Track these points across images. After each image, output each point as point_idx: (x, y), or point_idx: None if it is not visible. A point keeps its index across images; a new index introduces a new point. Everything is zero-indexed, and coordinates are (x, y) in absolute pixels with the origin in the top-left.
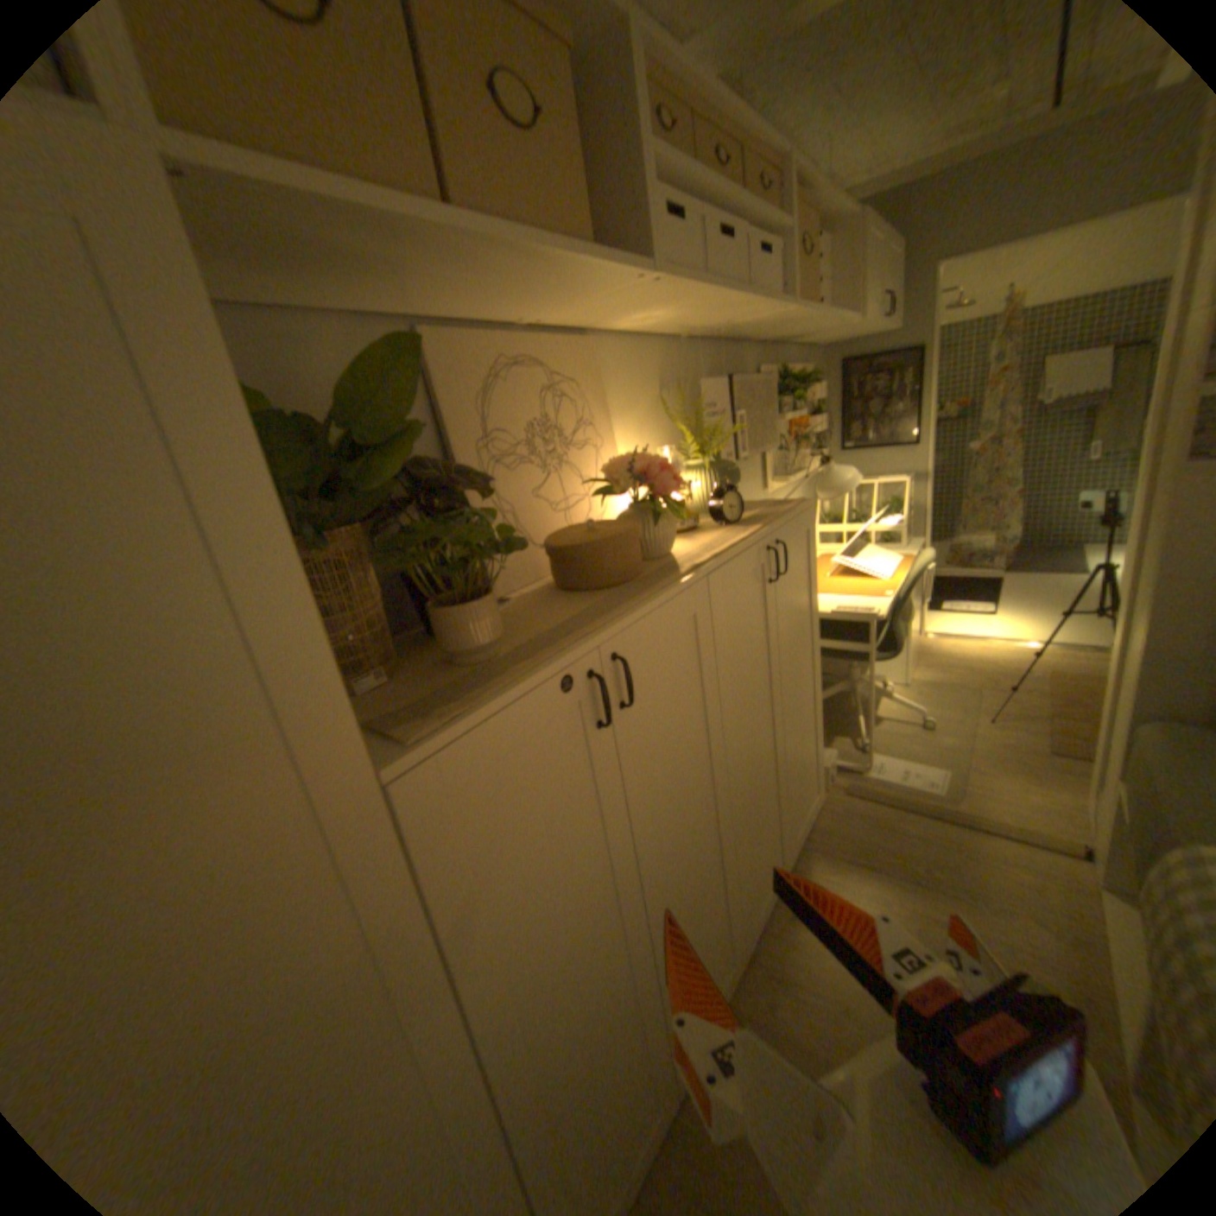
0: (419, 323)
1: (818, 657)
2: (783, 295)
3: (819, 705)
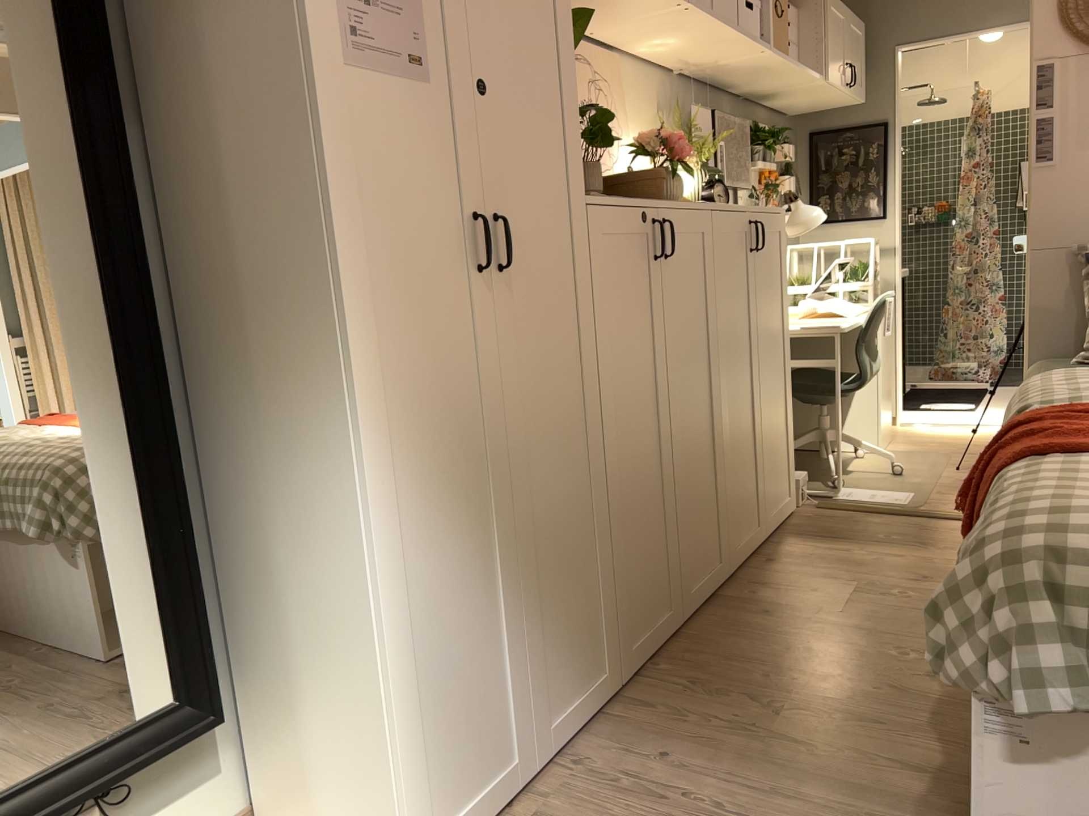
0: None
1: (786, 353)
2: (757, 39)
3: (788, 402)
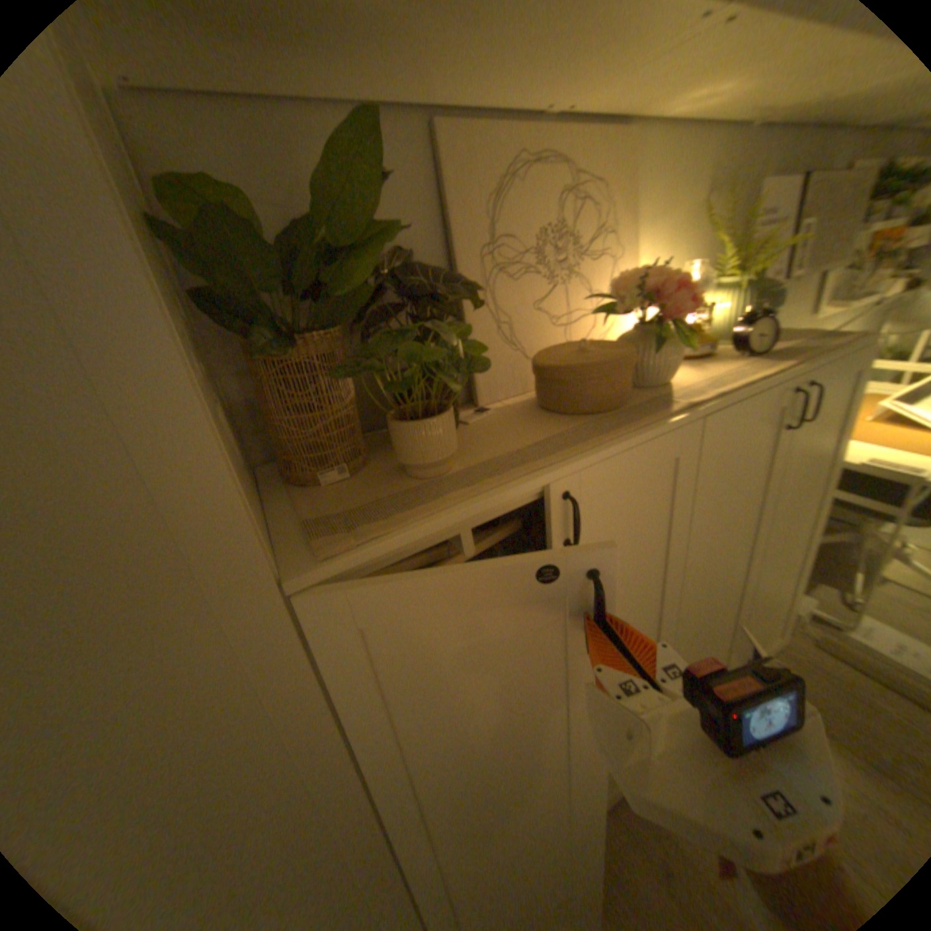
0: (438, 113)
1: (827, 511)
2: None
3: (812, 559)
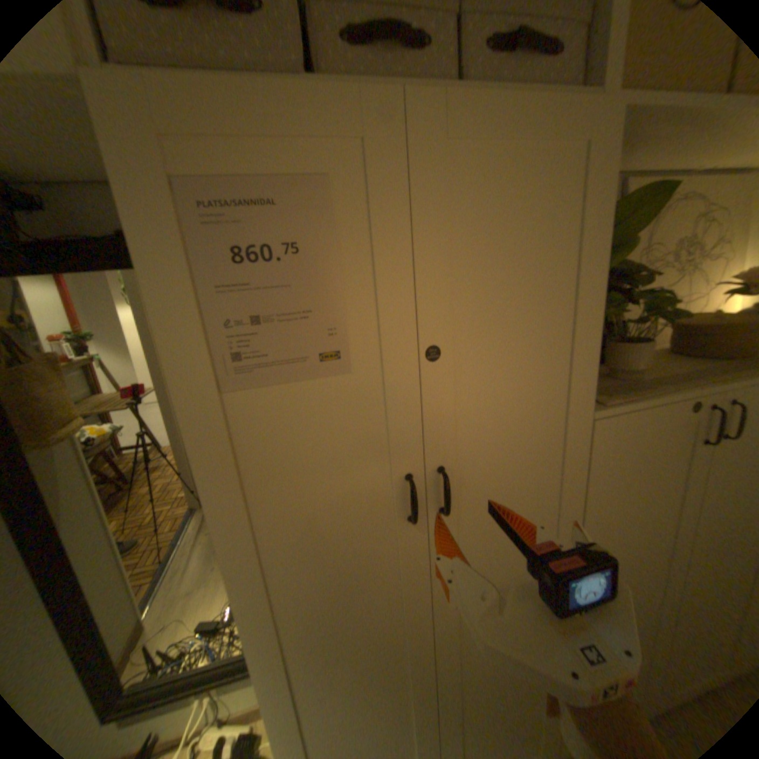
0: (629, 176)
1: None
2: None
3: None
